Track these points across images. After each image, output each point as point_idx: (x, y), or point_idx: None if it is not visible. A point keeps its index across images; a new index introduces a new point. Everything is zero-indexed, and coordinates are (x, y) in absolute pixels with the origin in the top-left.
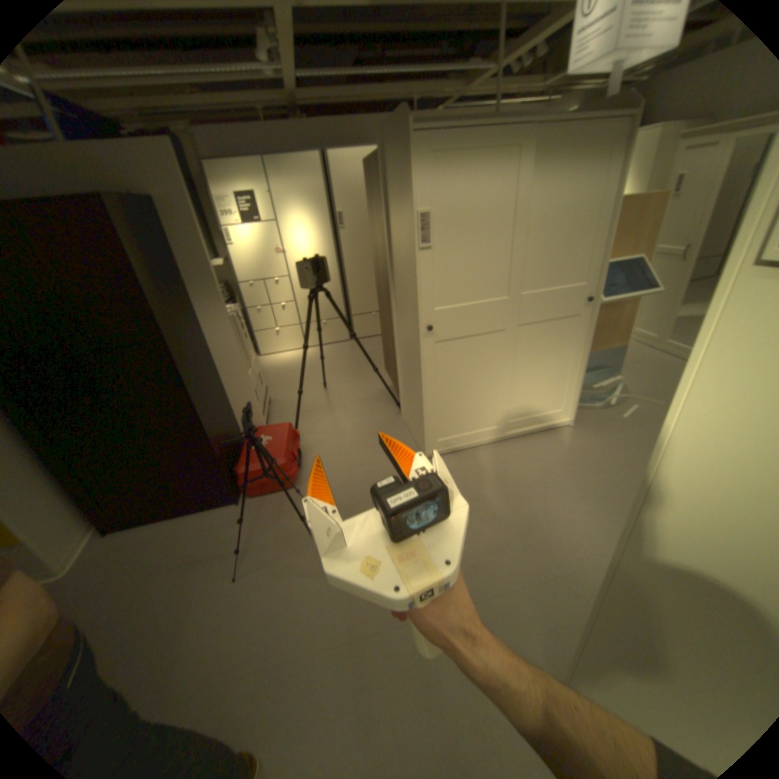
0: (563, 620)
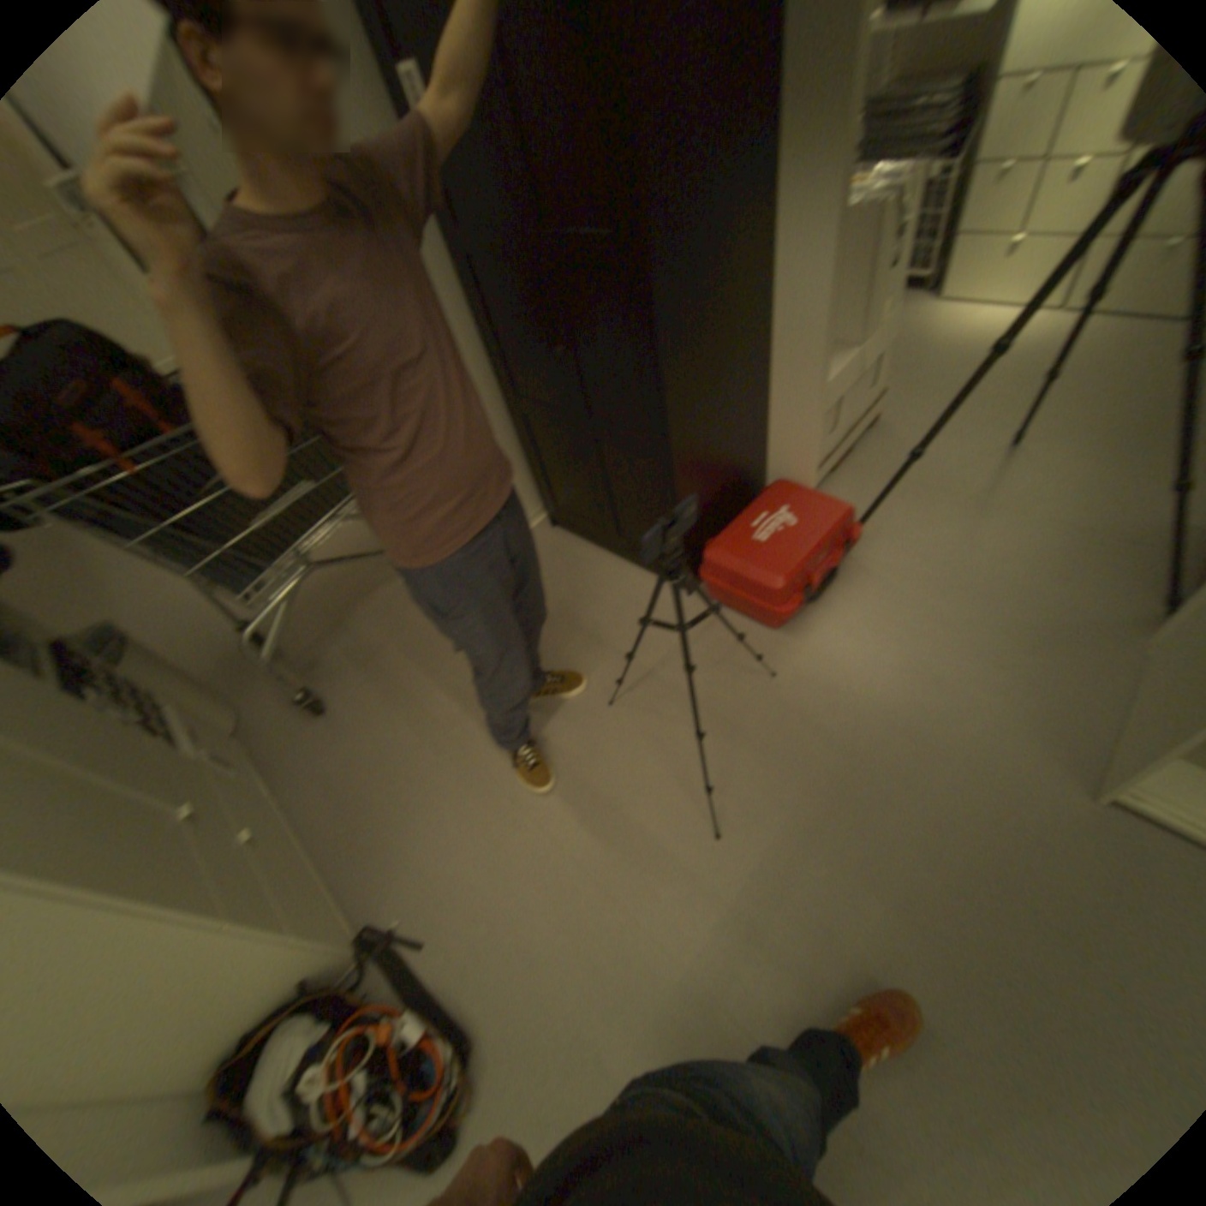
0: None
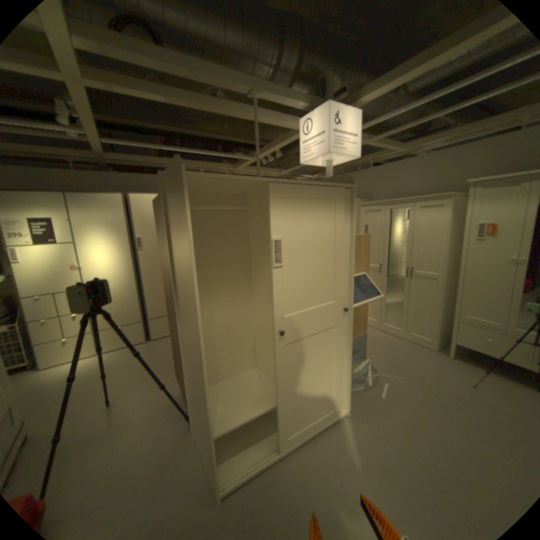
0: None
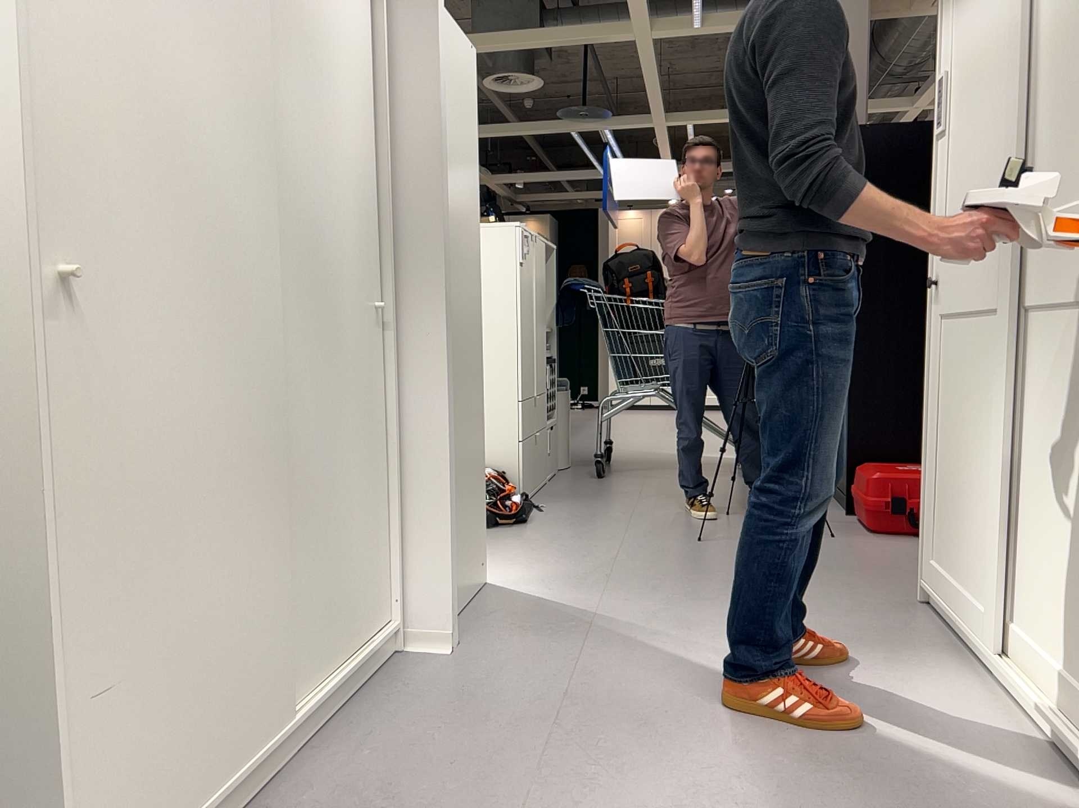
0: (545, 606)
